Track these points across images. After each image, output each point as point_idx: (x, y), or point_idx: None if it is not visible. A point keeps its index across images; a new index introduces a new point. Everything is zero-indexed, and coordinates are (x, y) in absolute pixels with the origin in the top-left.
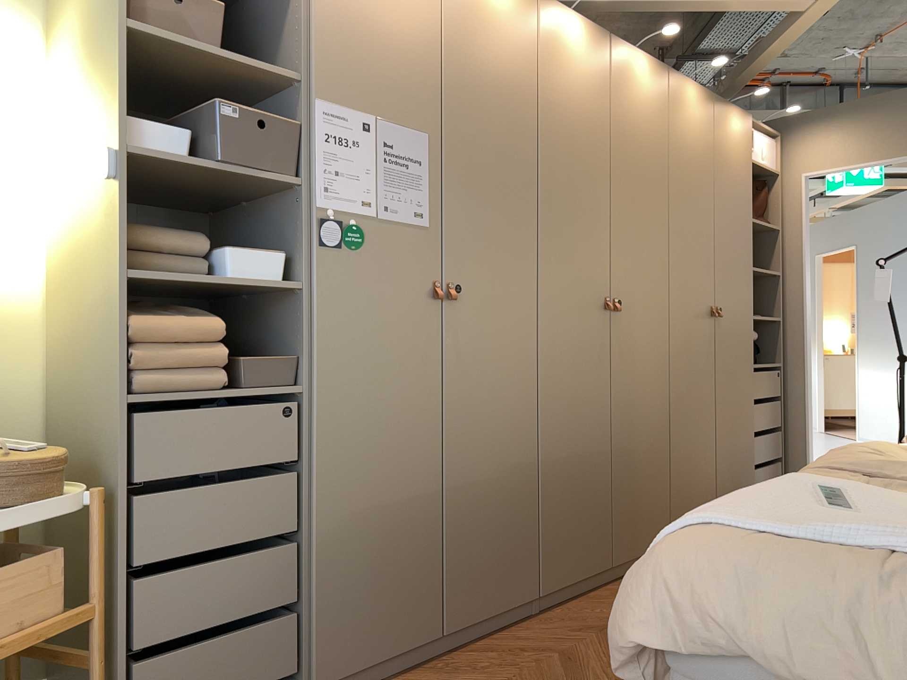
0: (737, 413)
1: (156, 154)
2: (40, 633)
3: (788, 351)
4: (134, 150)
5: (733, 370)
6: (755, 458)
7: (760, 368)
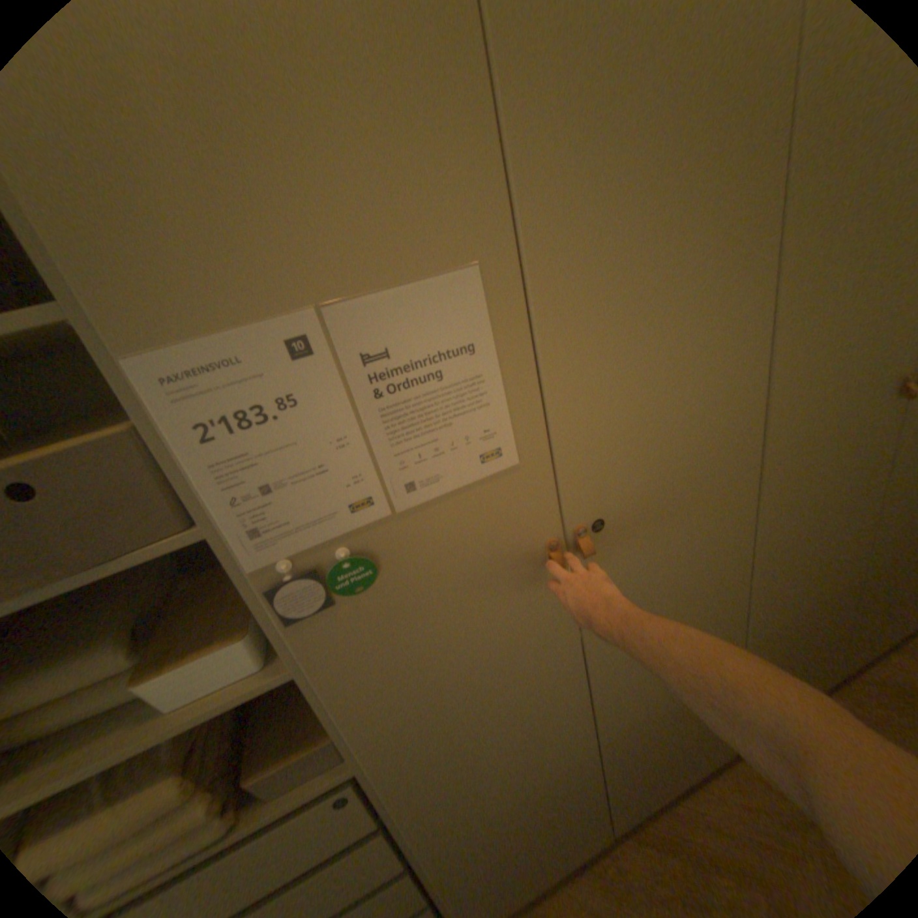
0: None
1: None
2: None
3: None
4: None
5: None
6: None
7: None
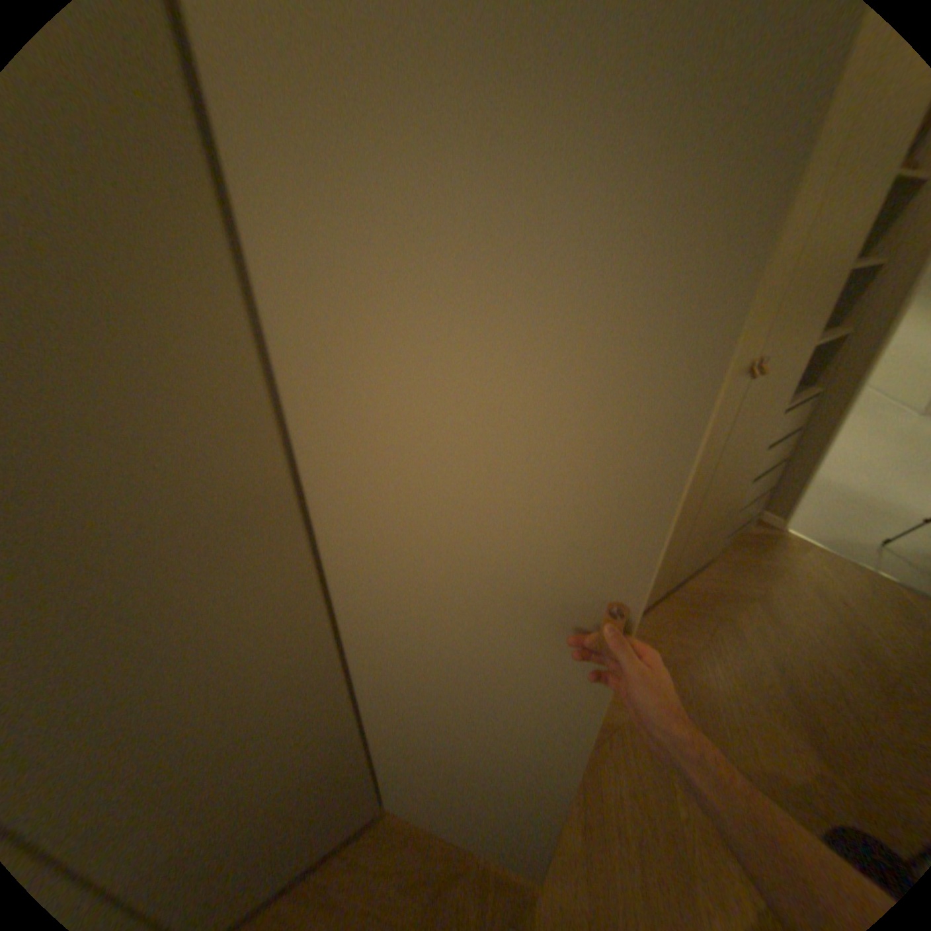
0: (747, 475)
1: None
2: None
3: (852, 373)
4: None
5: (763, 429)
6: (751, 502)
7: (803, 404)
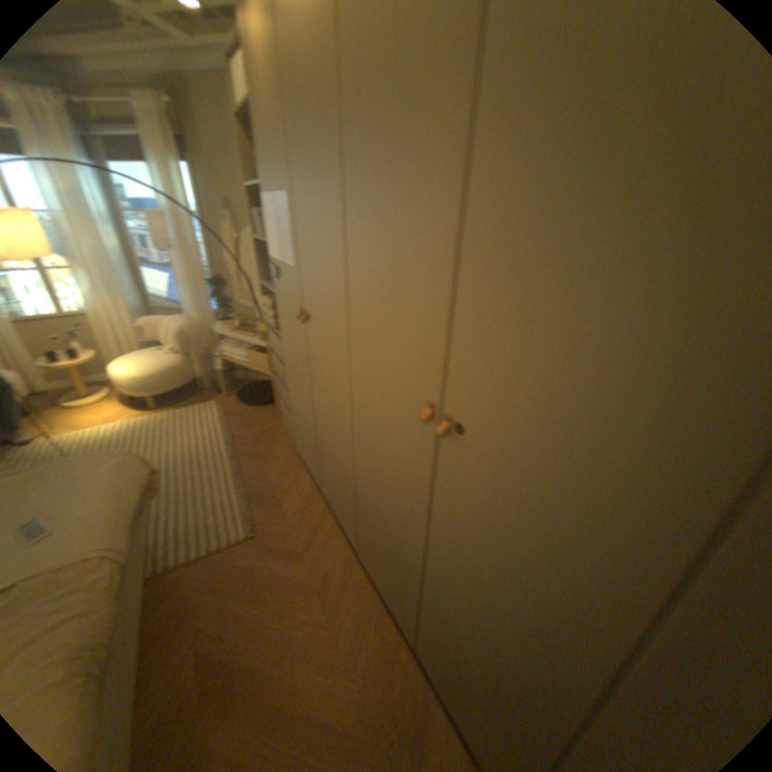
0: None
1: (257, 236)
2: (261, 372)
3: None
4: (256, 235)
5: None
6: None
7: None
